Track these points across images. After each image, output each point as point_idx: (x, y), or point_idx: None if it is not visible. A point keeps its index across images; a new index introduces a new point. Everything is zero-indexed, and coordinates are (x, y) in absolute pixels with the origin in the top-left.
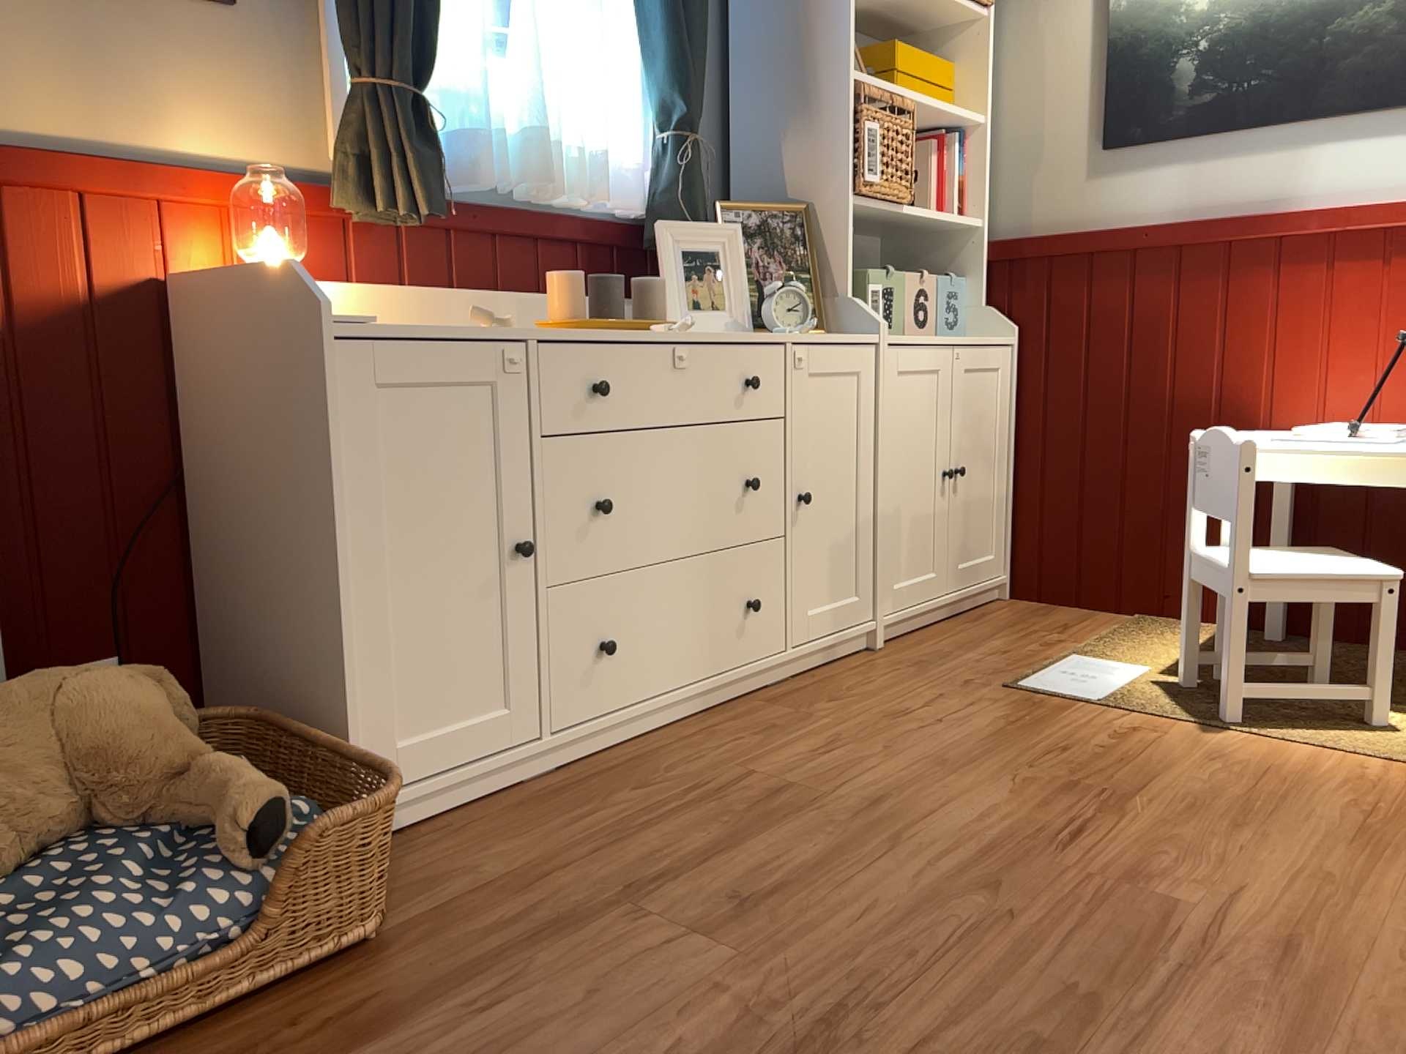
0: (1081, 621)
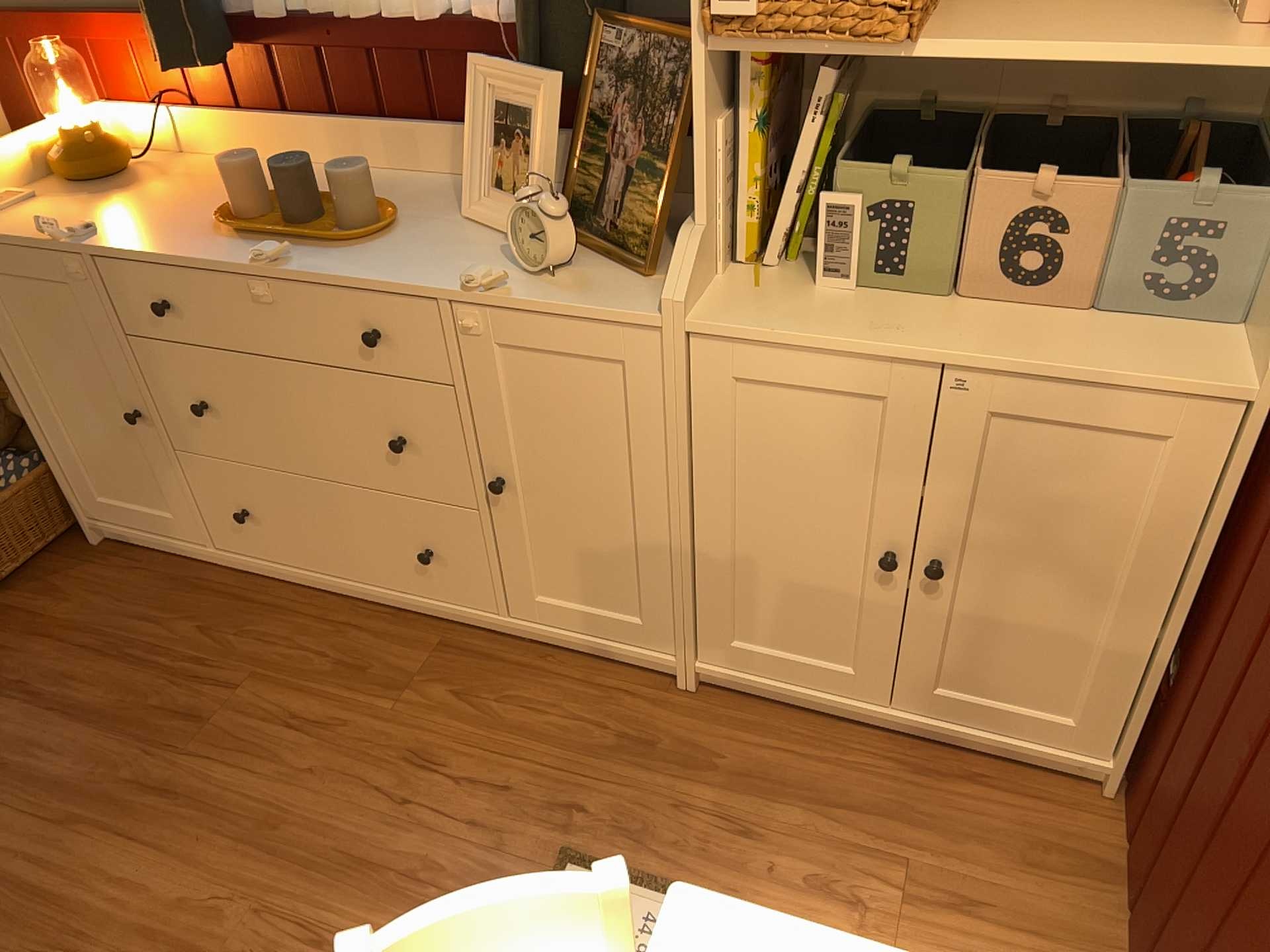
0: (1013, 921)
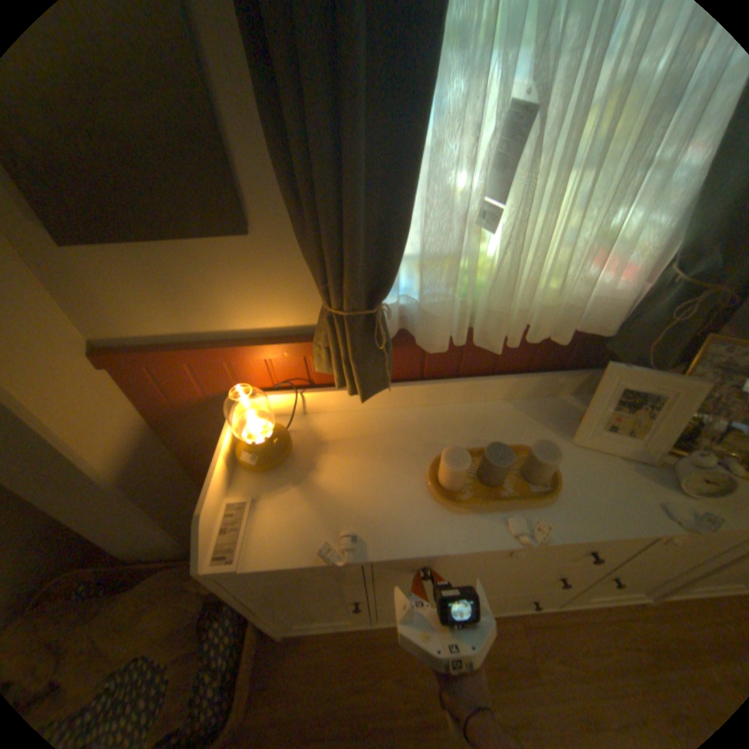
0: None
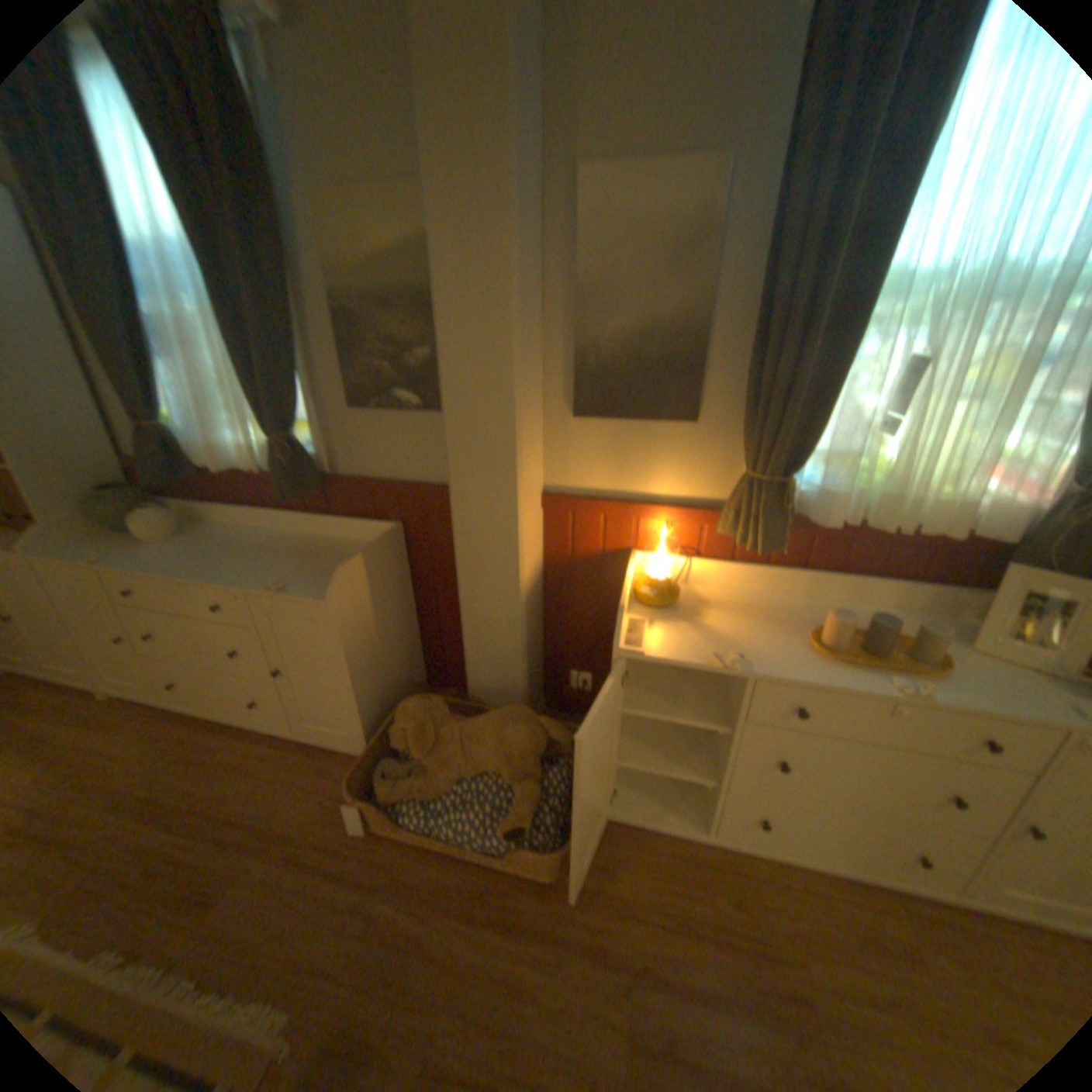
0: None
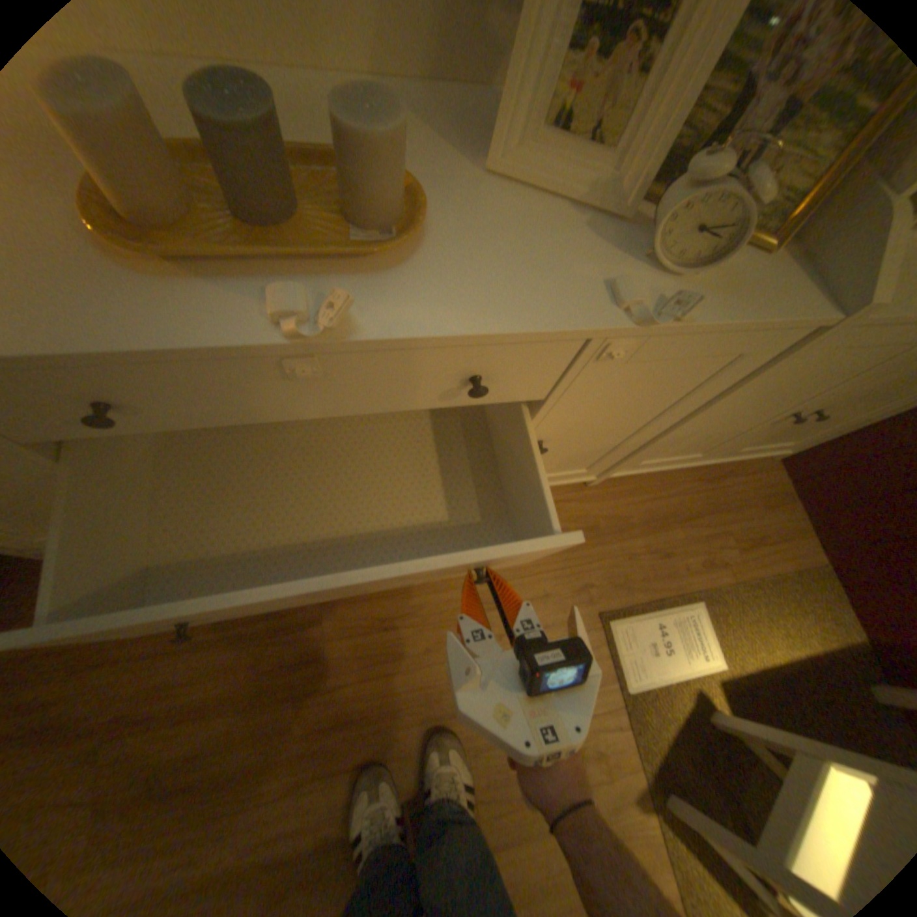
0: (780, 545)
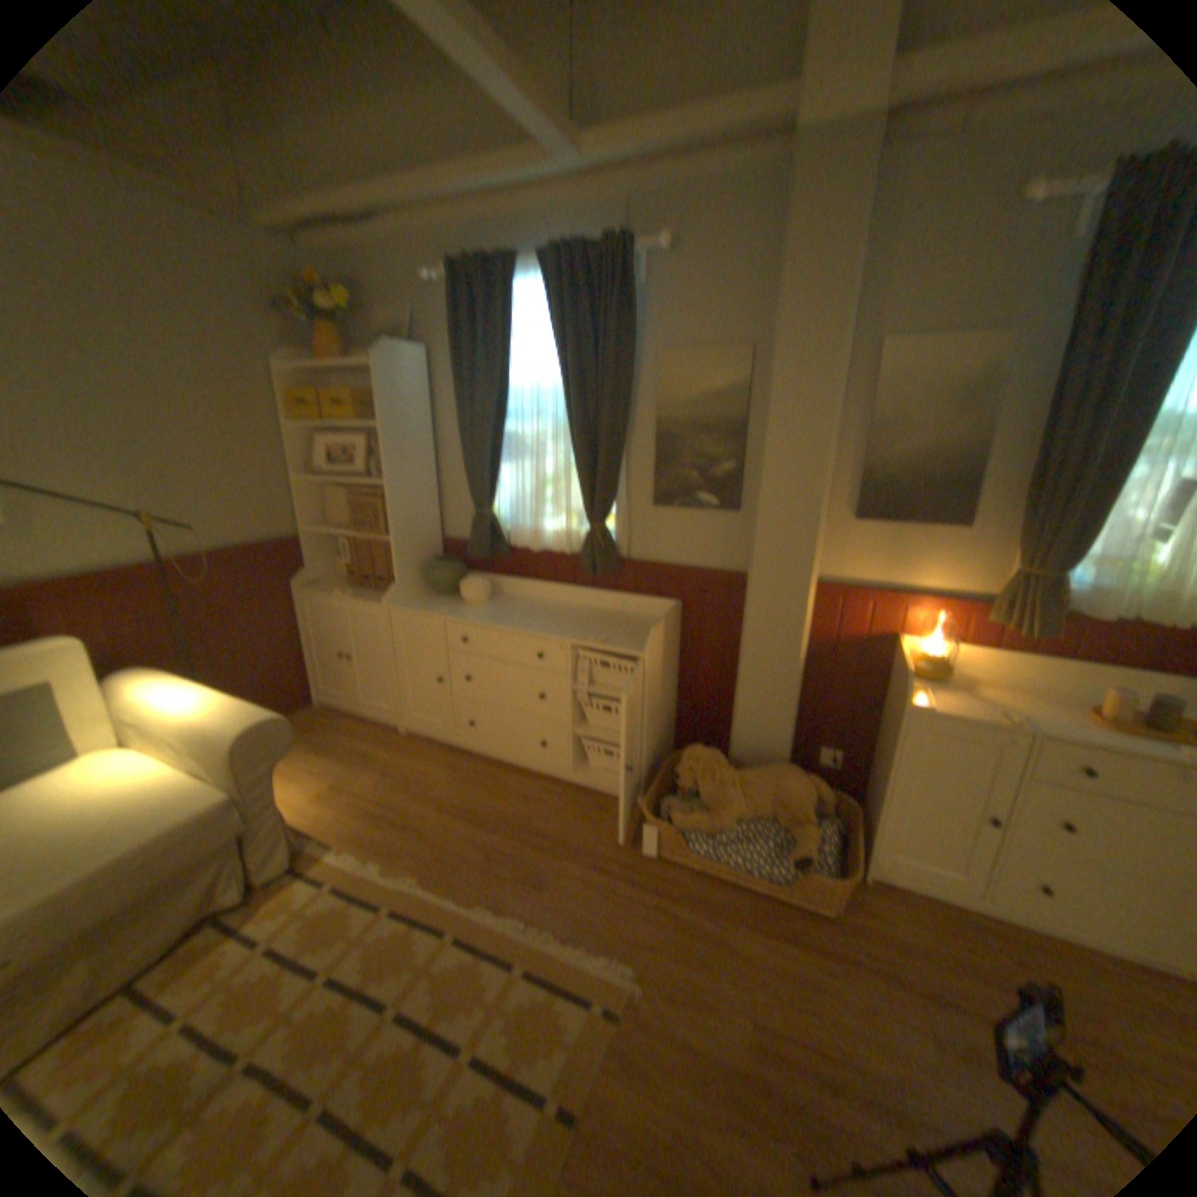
0: None
